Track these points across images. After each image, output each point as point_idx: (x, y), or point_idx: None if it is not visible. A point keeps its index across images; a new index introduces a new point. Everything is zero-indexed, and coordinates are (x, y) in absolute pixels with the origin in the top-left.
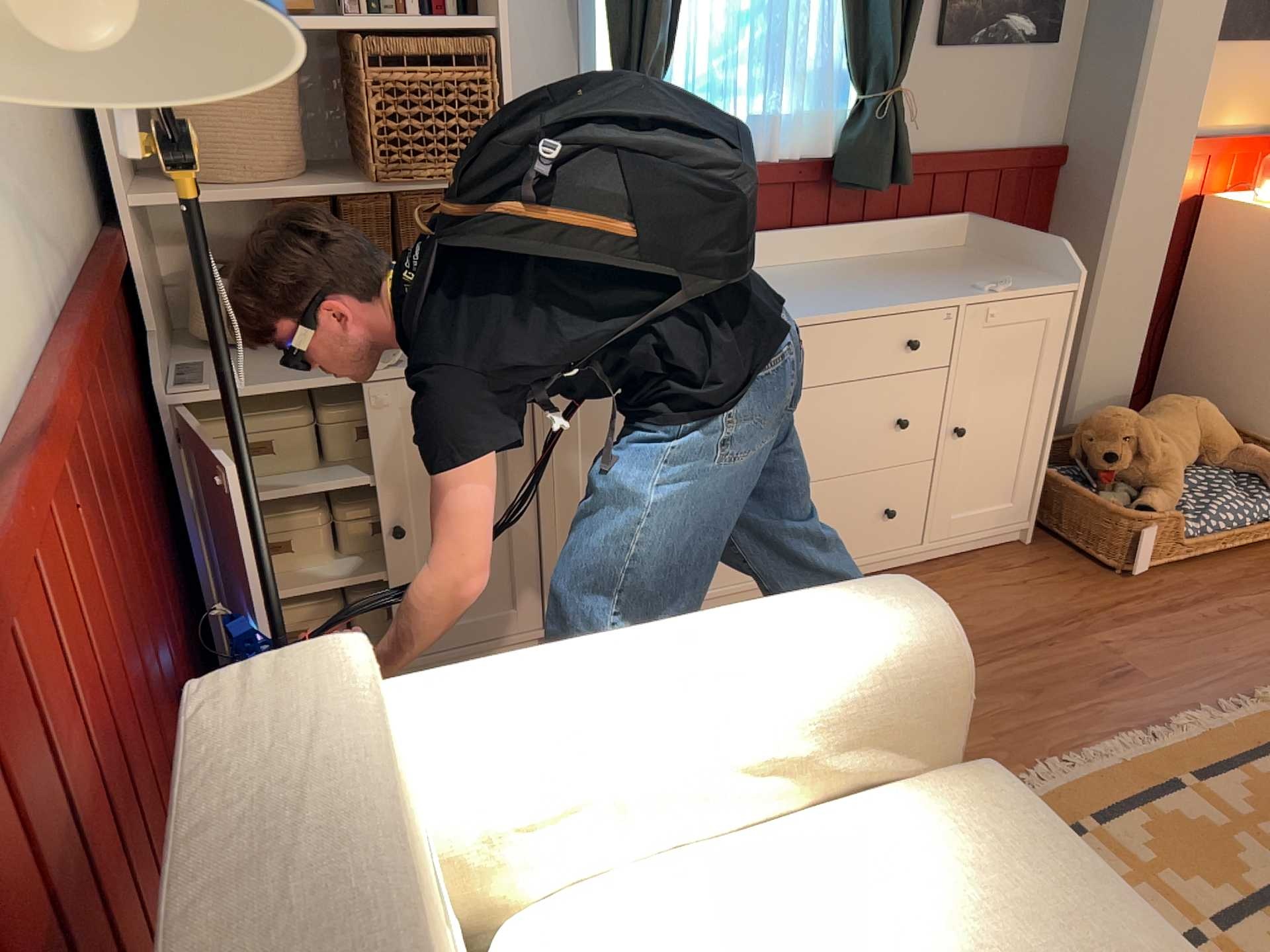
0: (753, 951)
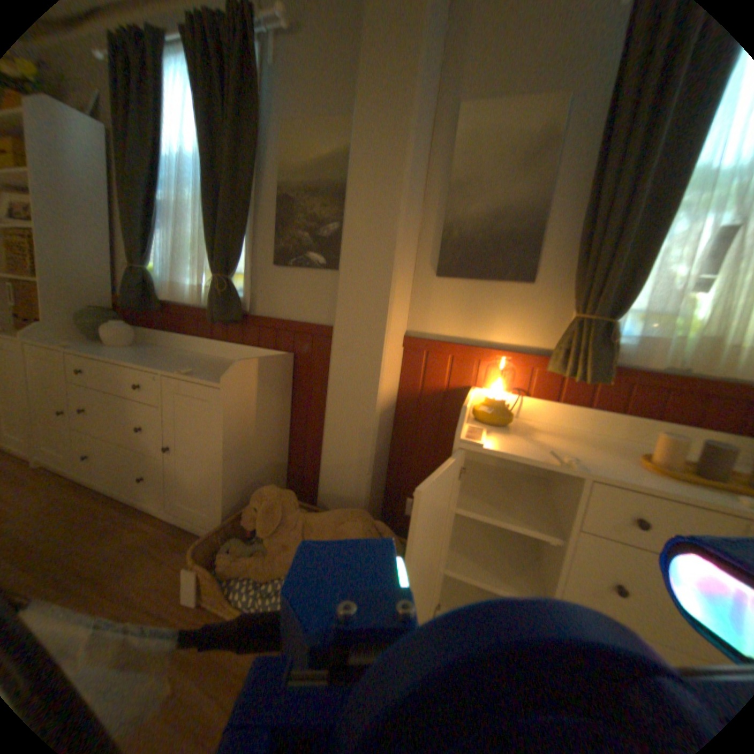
0: None
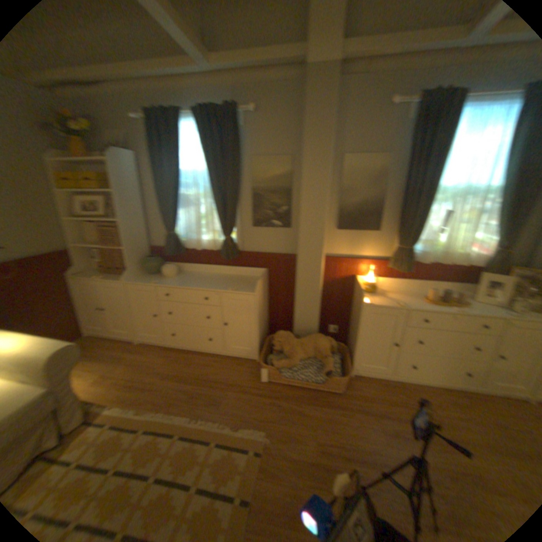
0: None
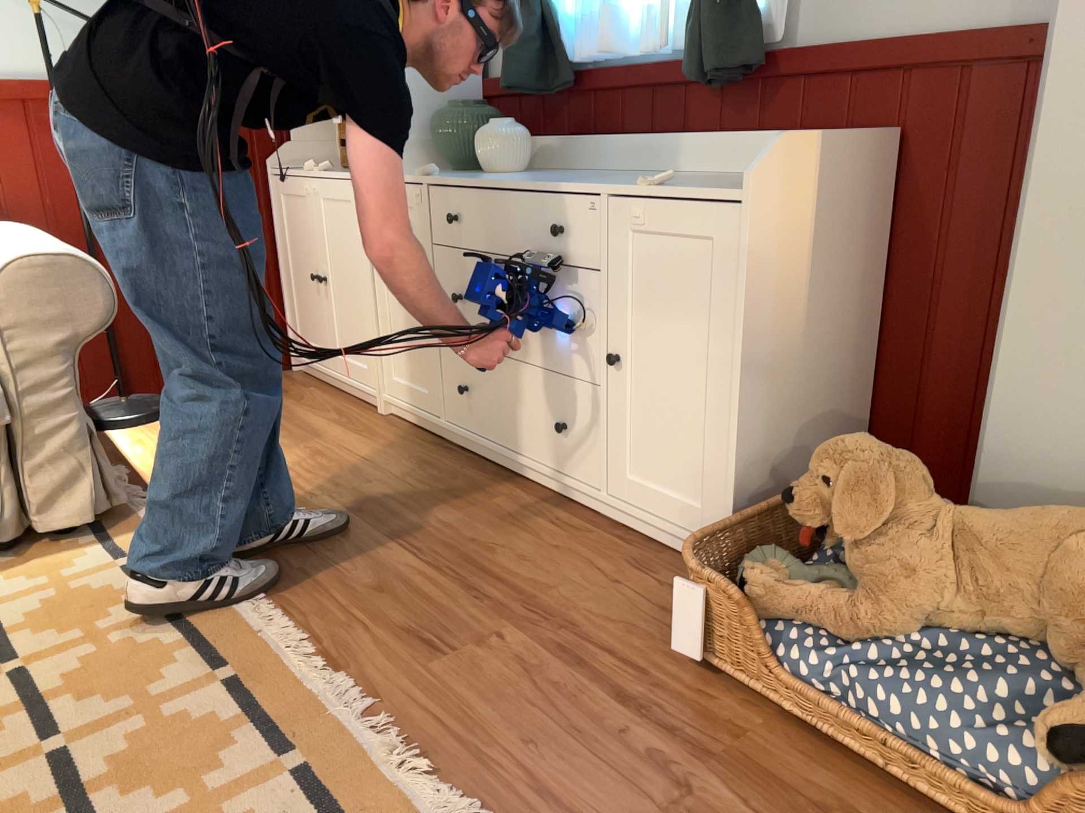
0: None
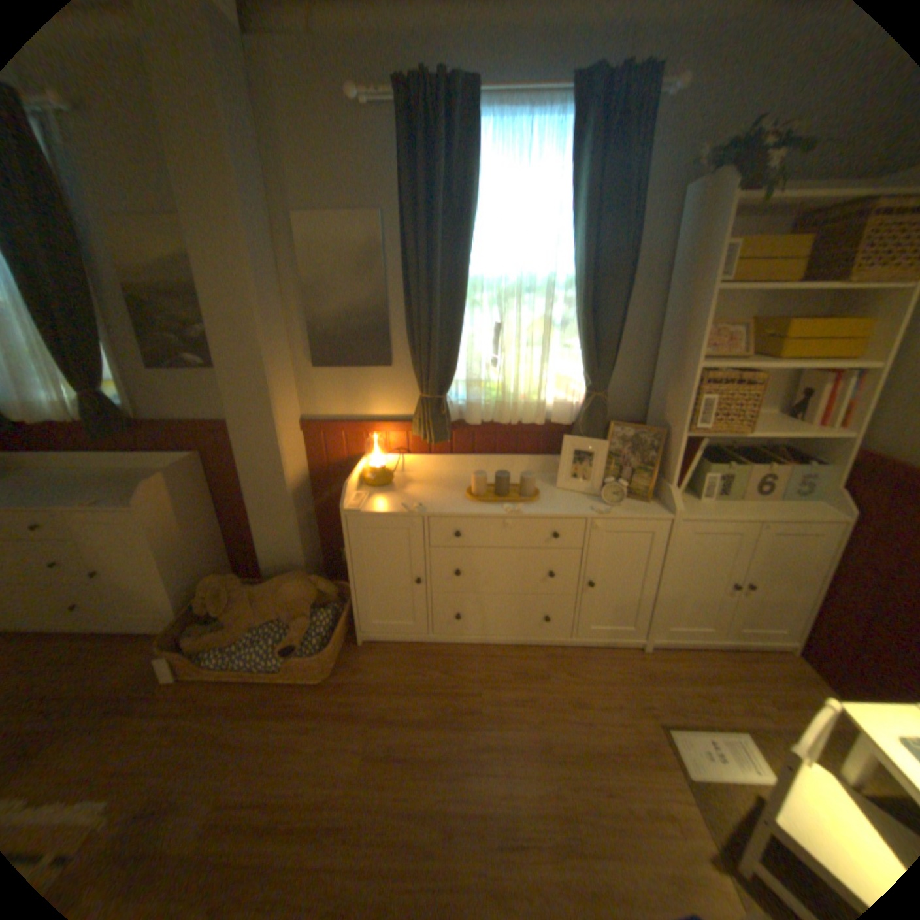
0: None
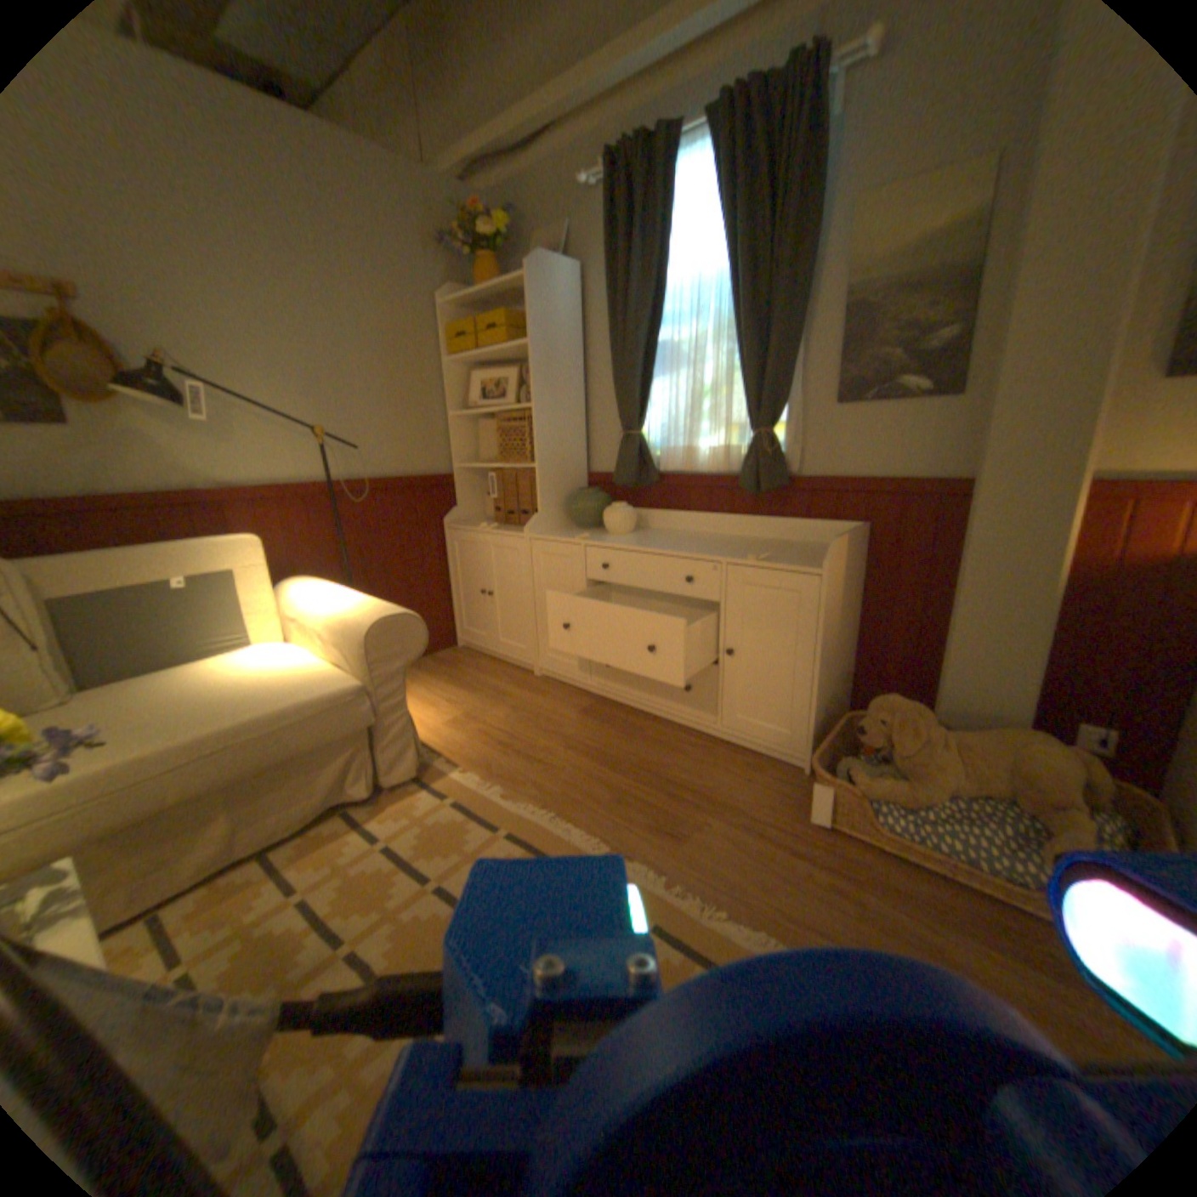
0: (260, 664)
